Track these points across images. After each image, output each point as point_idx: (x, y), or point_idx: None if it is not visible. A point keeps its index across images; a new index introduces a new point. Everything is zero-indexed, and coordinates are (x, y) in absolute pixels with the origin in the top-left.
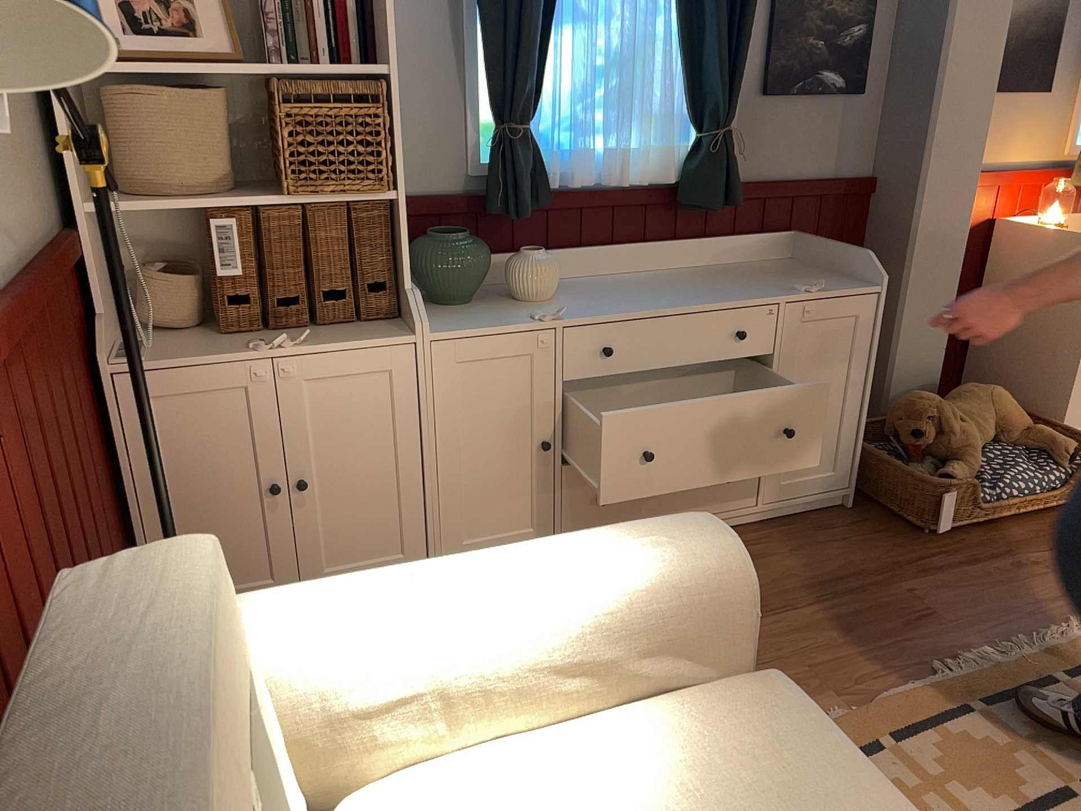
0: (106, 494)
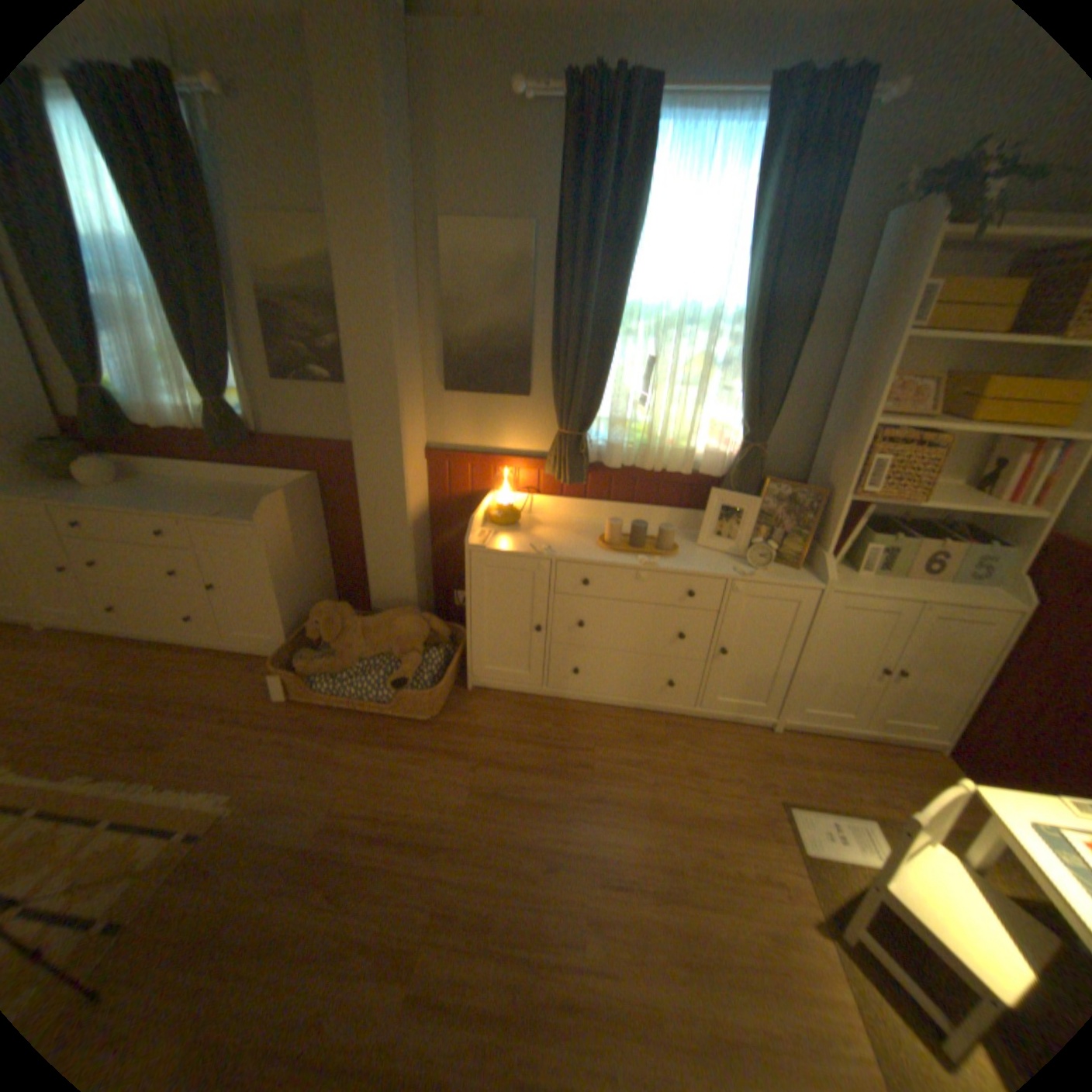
0: None
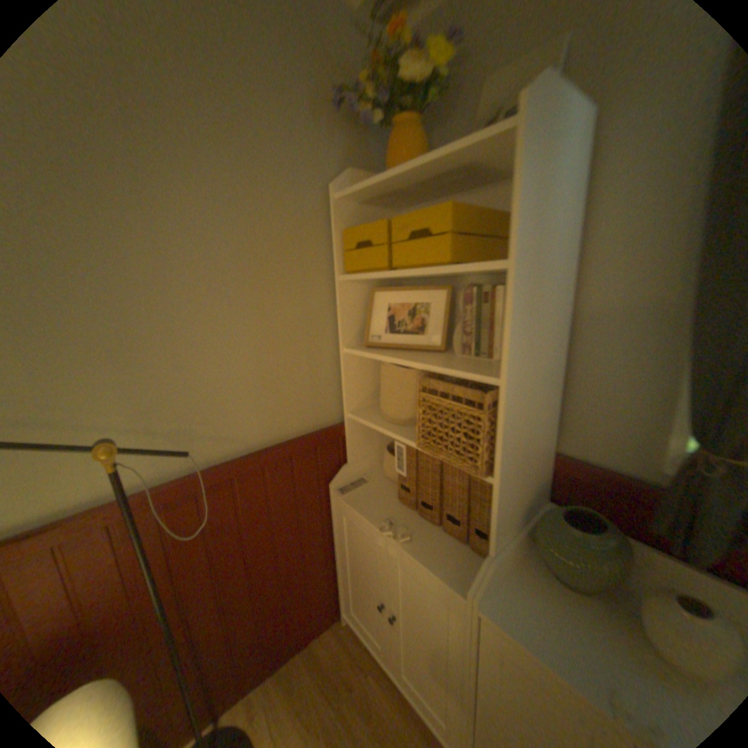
0: (314, 548)
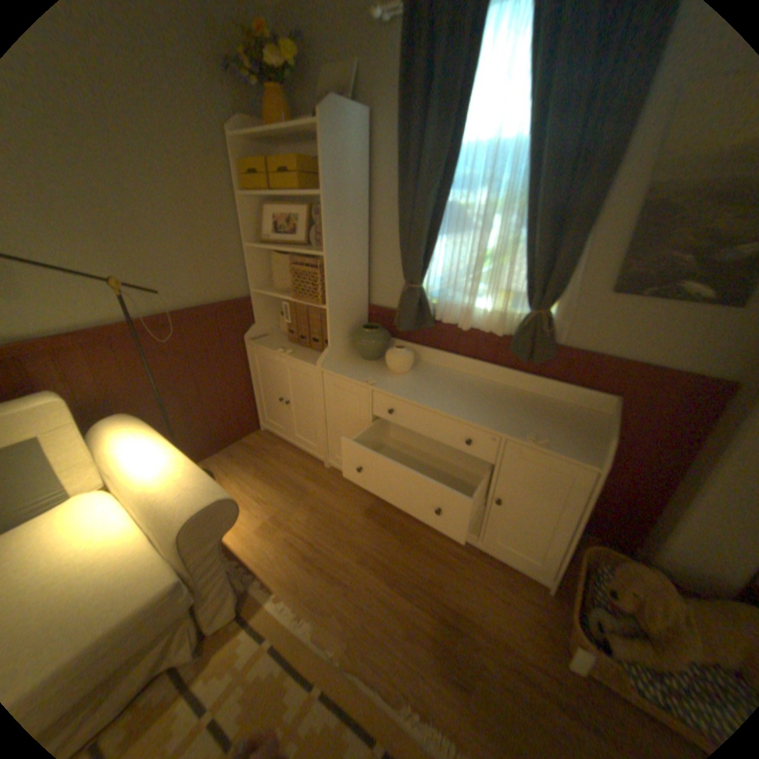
0: (236, 378)
